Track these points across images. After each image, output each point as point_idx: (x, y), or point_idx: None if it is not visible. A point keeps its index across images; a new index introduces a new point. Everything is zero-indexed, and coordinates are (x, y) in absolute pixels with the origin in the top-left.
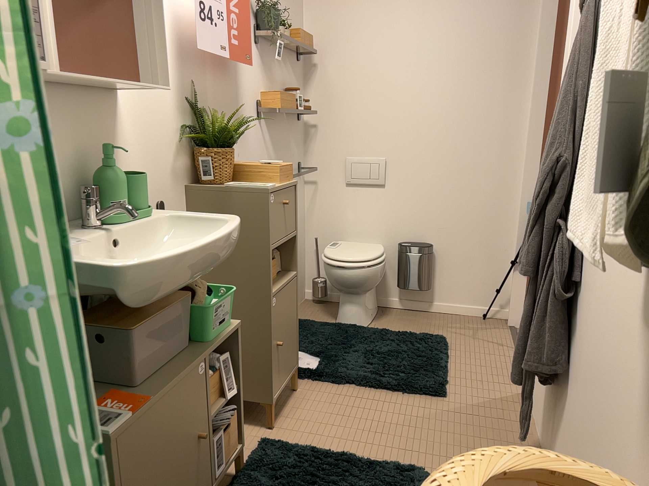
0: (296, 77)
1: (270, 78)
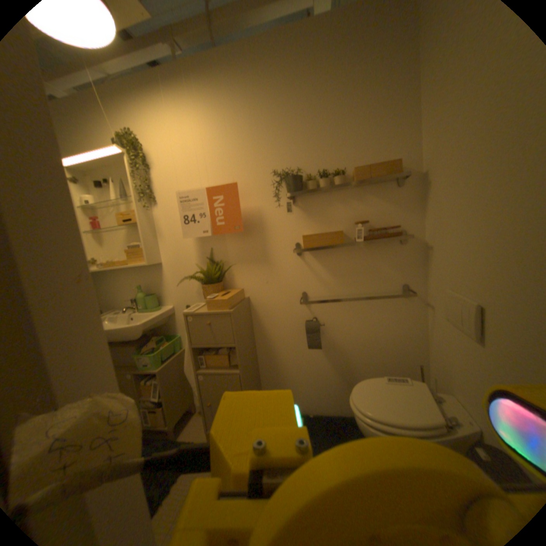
0: (394, 200)
1: (323, 218)
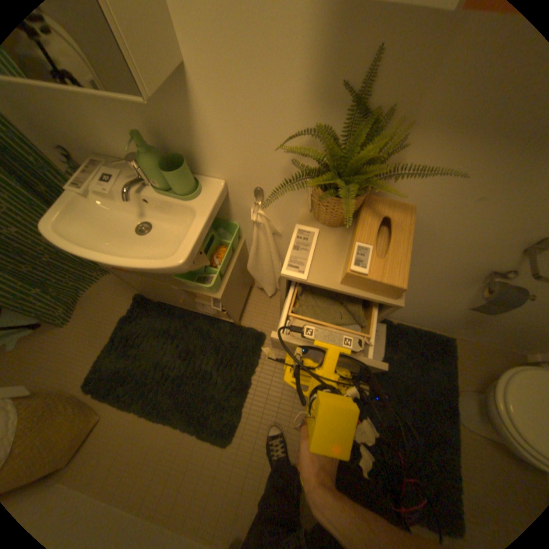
0: None
1: None
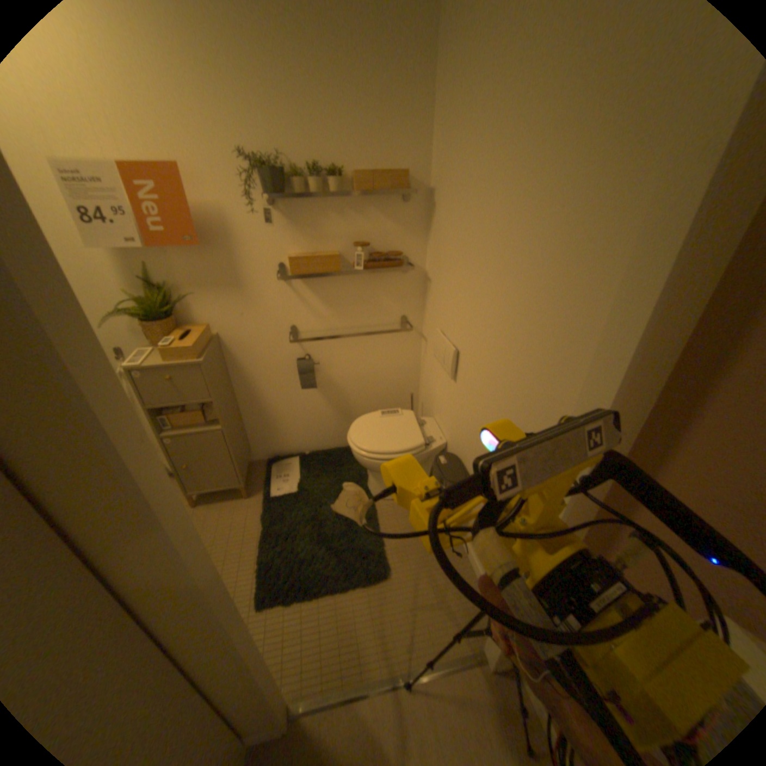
0: (396, 221)
1: (313, 234)
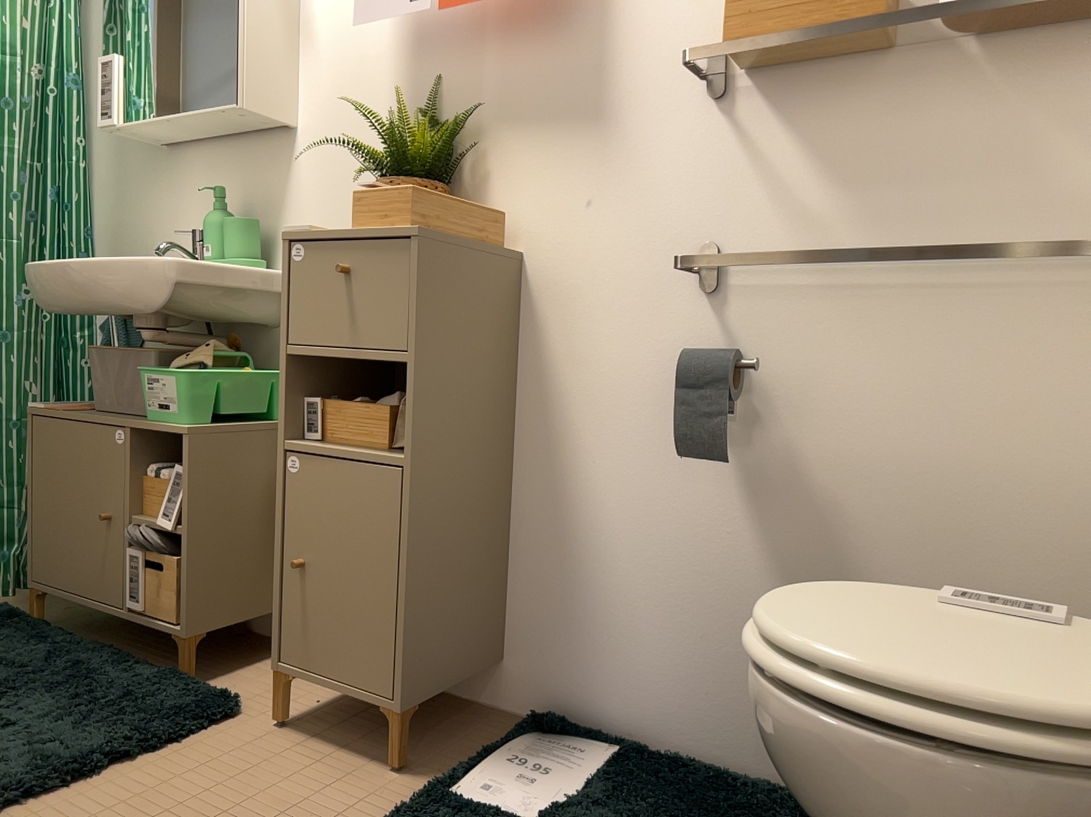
0: None
1: None
